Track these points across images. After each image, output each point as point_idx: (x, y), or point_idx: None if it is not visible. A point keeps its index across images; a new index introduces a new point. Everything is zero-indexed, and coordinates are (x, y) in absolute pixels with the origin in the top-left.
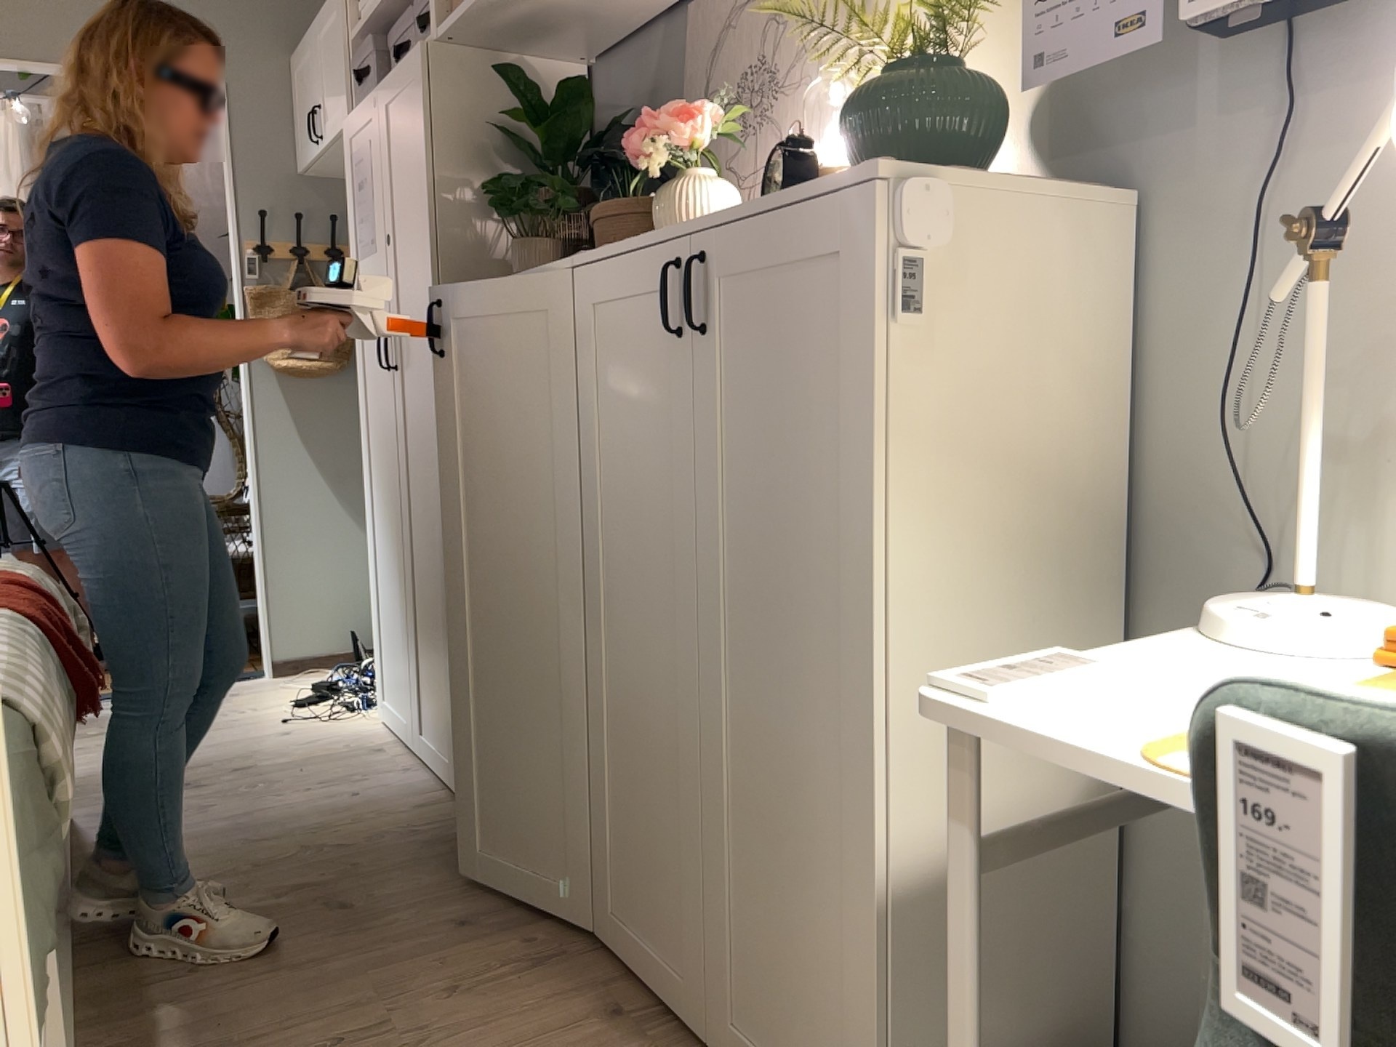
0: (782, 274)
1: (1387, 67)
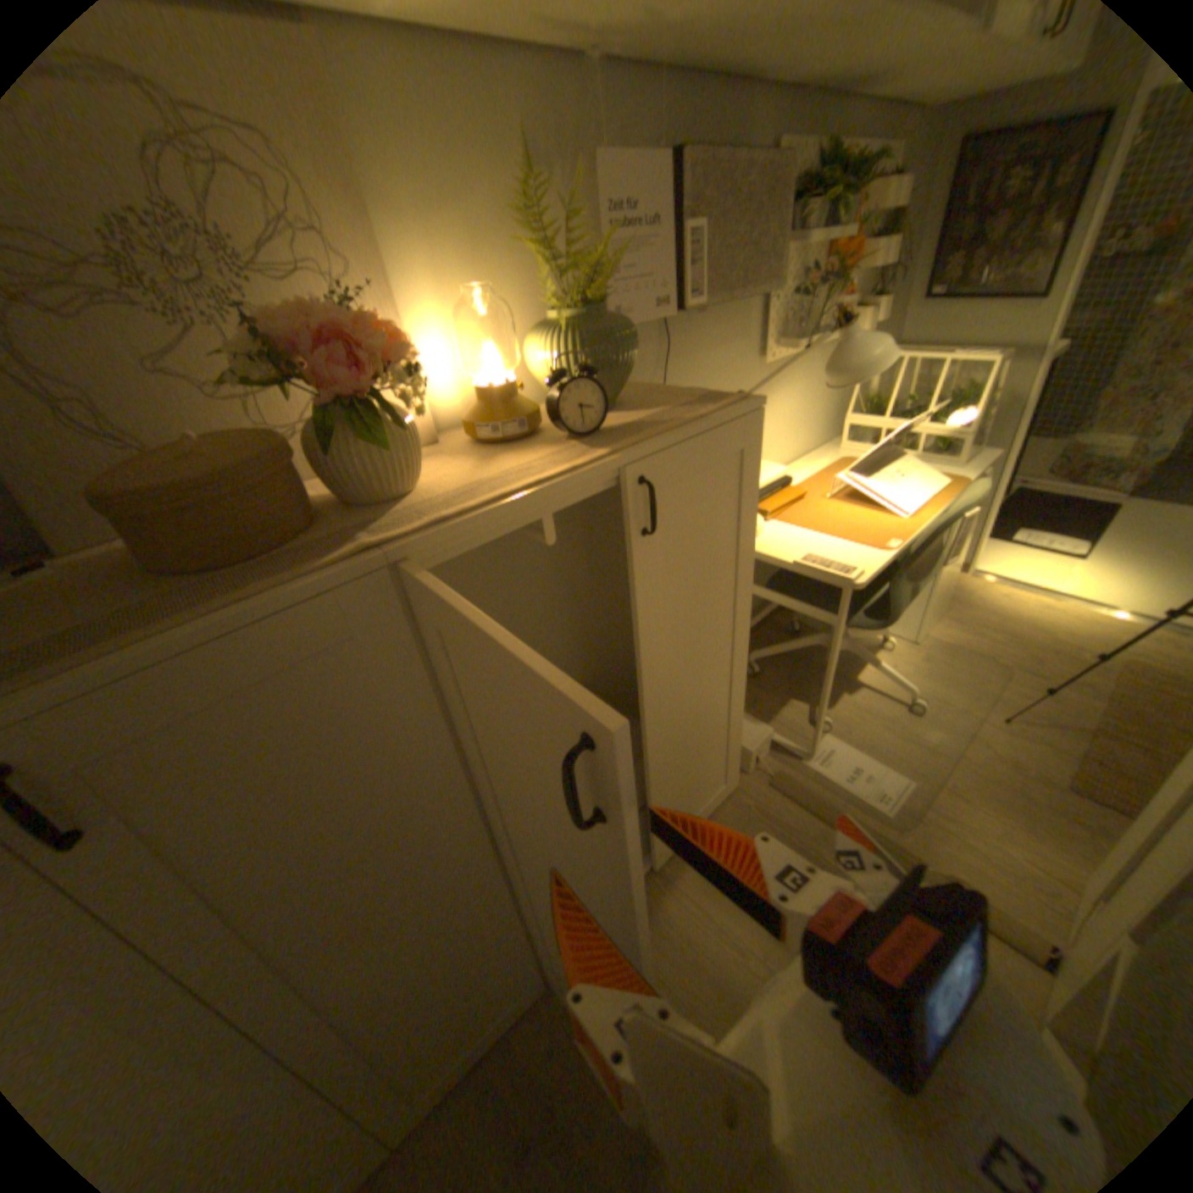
0: (701, 469)
1: (683, 327)
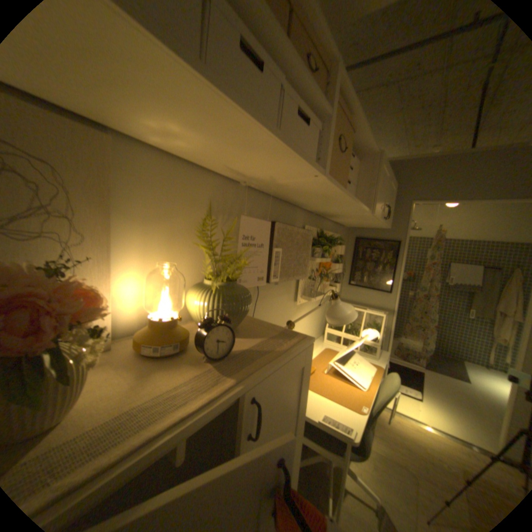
0: (284, 382)
1: (264, 287)
